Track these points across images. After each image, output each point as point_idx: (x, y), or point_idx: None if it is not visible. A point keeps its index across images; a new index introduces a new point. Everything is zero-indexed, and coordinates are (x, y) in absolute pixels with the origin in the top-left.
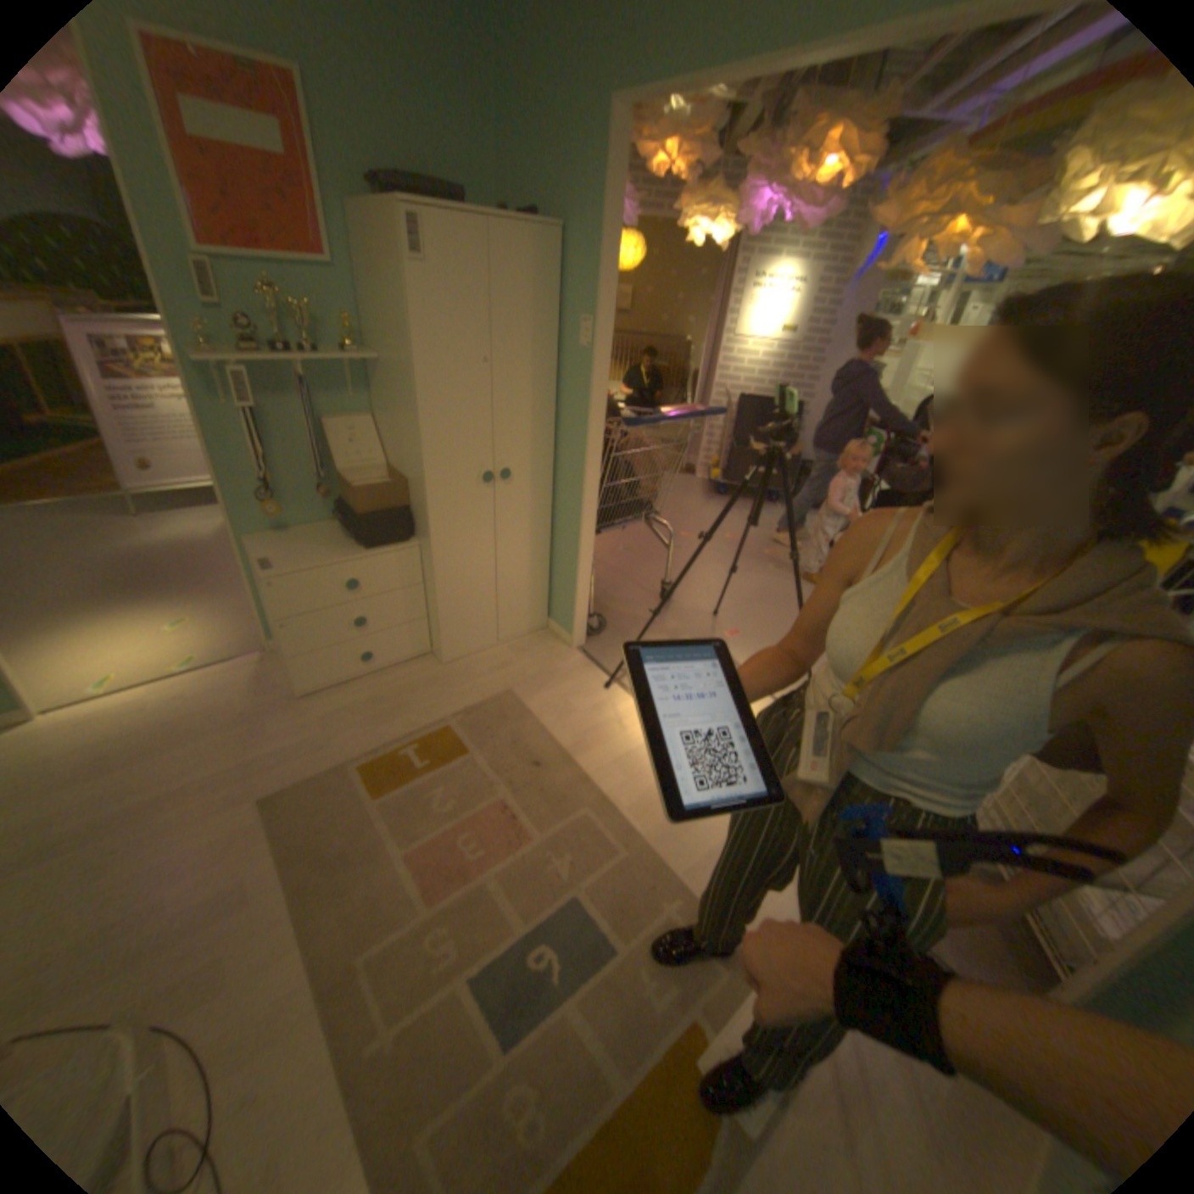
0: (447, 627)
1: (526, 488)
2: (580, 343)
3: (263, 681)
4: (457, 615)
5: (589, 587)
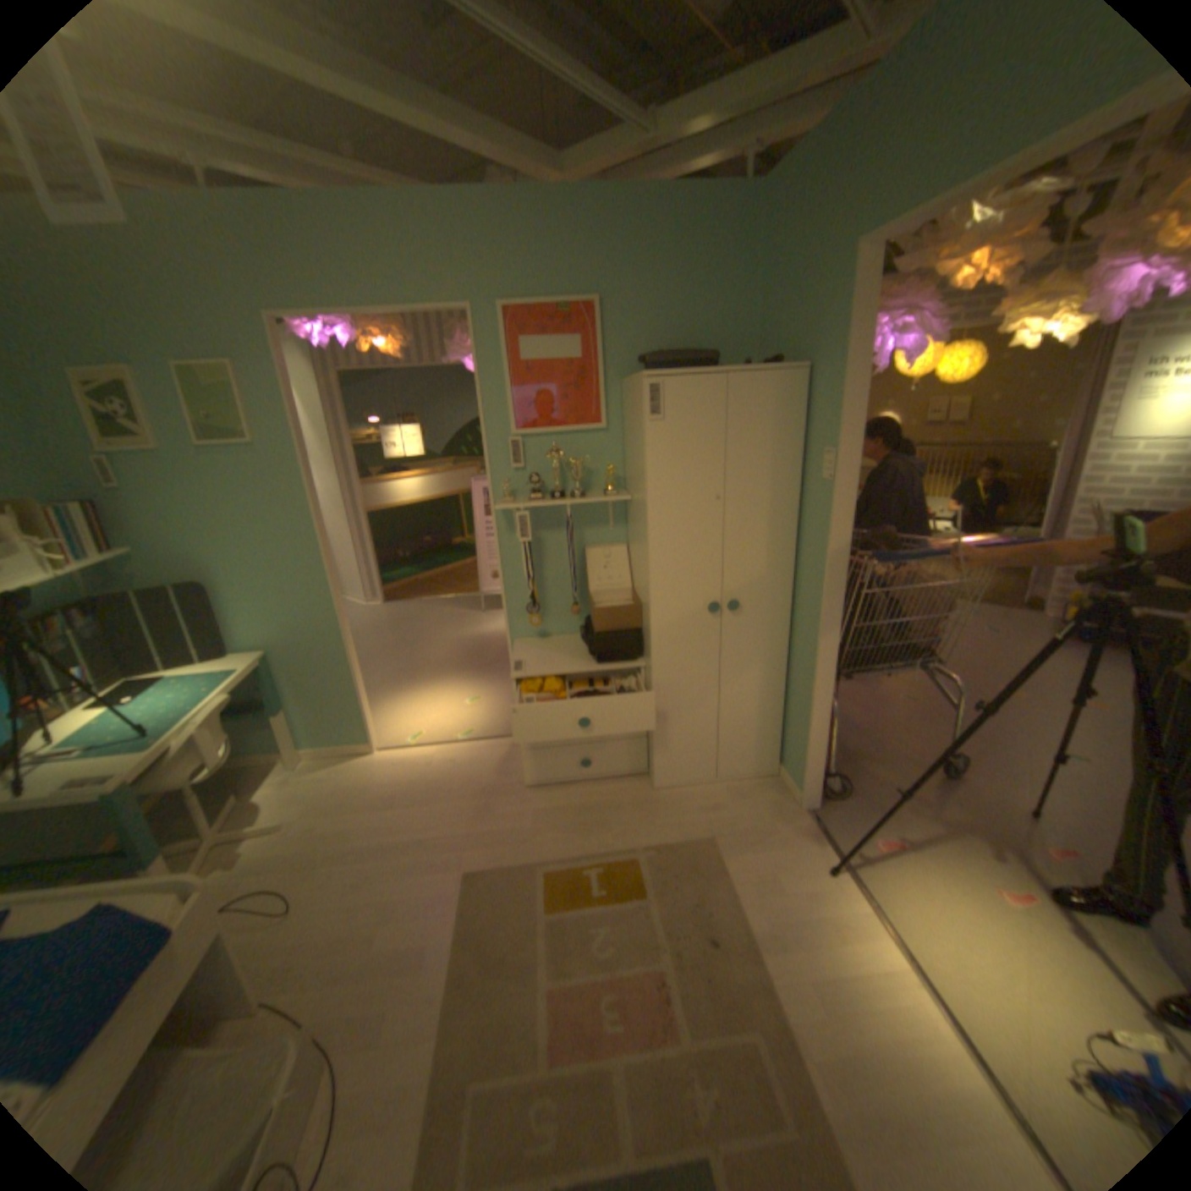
0: (663, 752)
1: (758, 620)
2: (824, 474)
3: (508, 764)
4: (674, 741)
5: (828, 741)
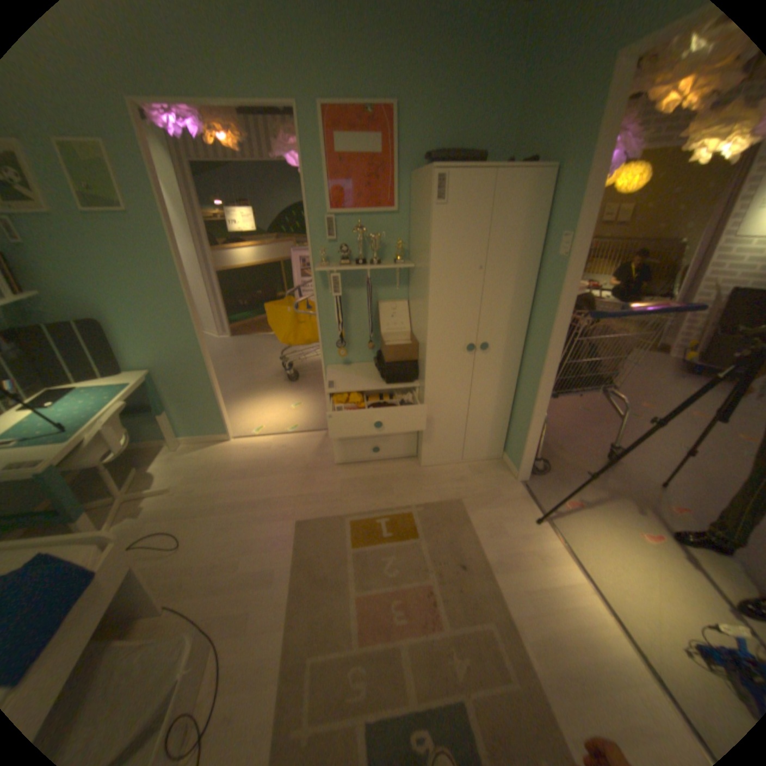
0: (428, 443)
1: (499, 357)
2: (560, 252)
3: (322, 448)
4: (435, 436)
5: (539, 438)
